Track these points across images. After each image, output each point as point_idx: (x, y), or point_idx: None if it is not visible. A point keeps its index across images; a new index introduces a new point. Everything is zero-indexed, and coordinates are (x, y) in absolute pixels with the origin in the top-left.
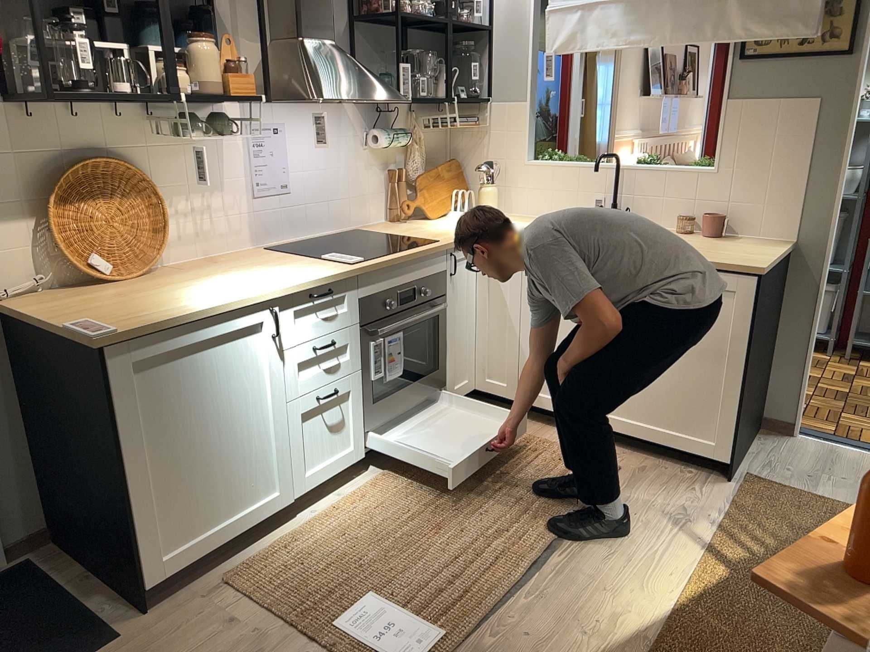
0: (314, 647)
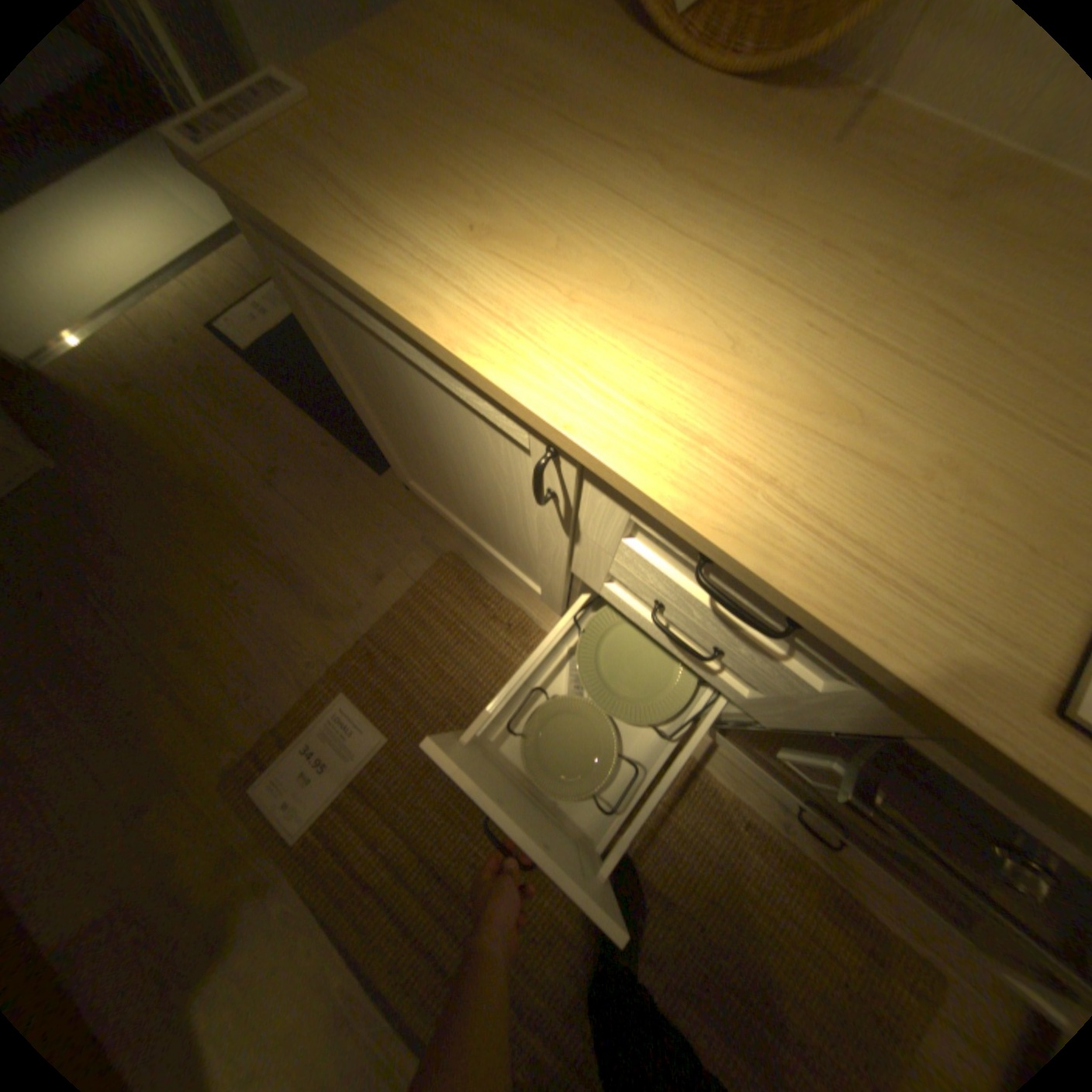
0: (320, 673)
